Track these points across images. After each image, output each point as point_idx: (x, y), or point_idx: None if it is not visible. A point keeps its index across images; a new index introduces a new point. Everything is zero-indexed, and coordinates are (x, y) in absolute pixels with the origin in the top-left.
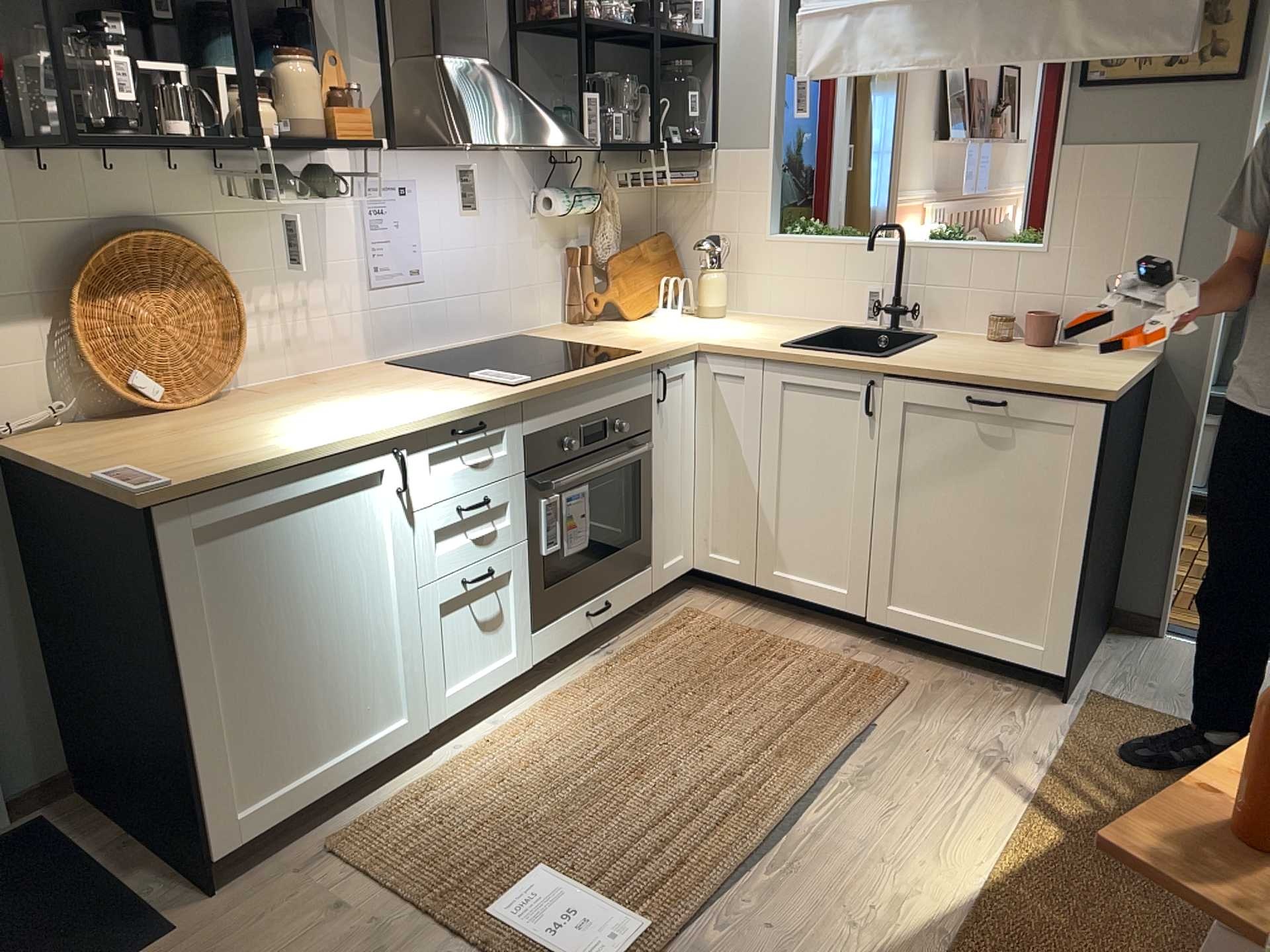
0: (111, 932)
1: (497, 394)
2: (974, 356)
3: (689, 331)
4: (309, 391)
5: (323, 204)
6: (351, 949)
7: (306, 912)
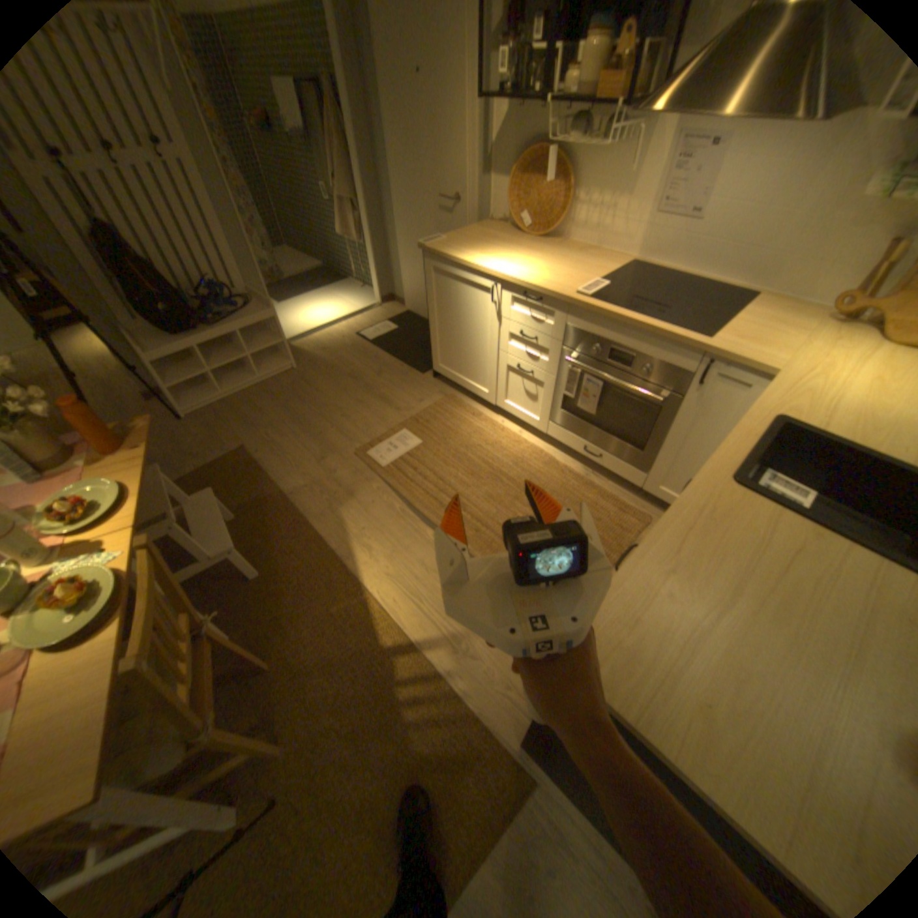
0: (425, 364)
1: (557, 290)
2: (785, 582)
3: (844, 371)
4: (564, 251)
5: (648, 142)
6: (403, 405)
7: (421, 395)
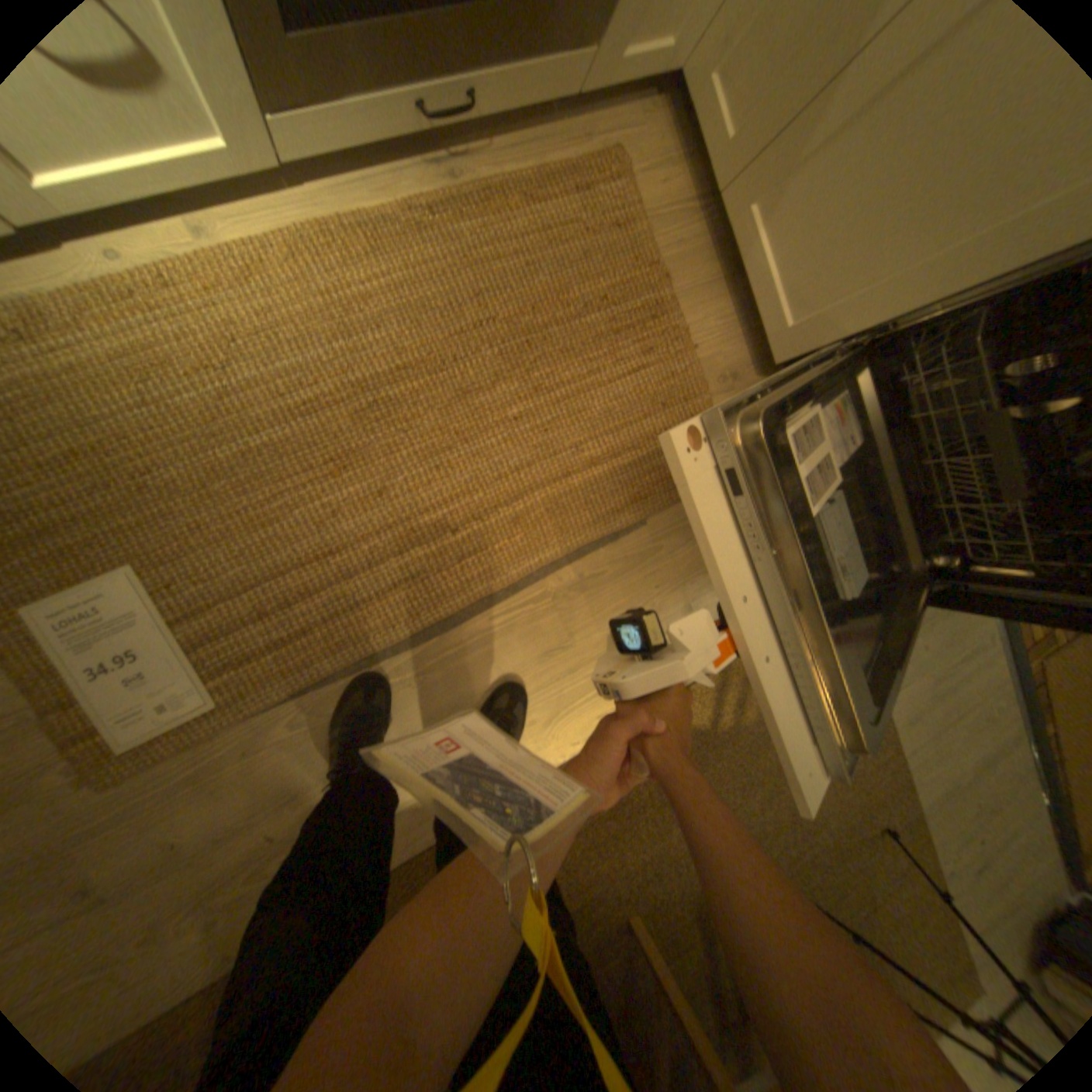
0: None
1: None
2: None
3: None
4: None
5: None
6: None
7: None
